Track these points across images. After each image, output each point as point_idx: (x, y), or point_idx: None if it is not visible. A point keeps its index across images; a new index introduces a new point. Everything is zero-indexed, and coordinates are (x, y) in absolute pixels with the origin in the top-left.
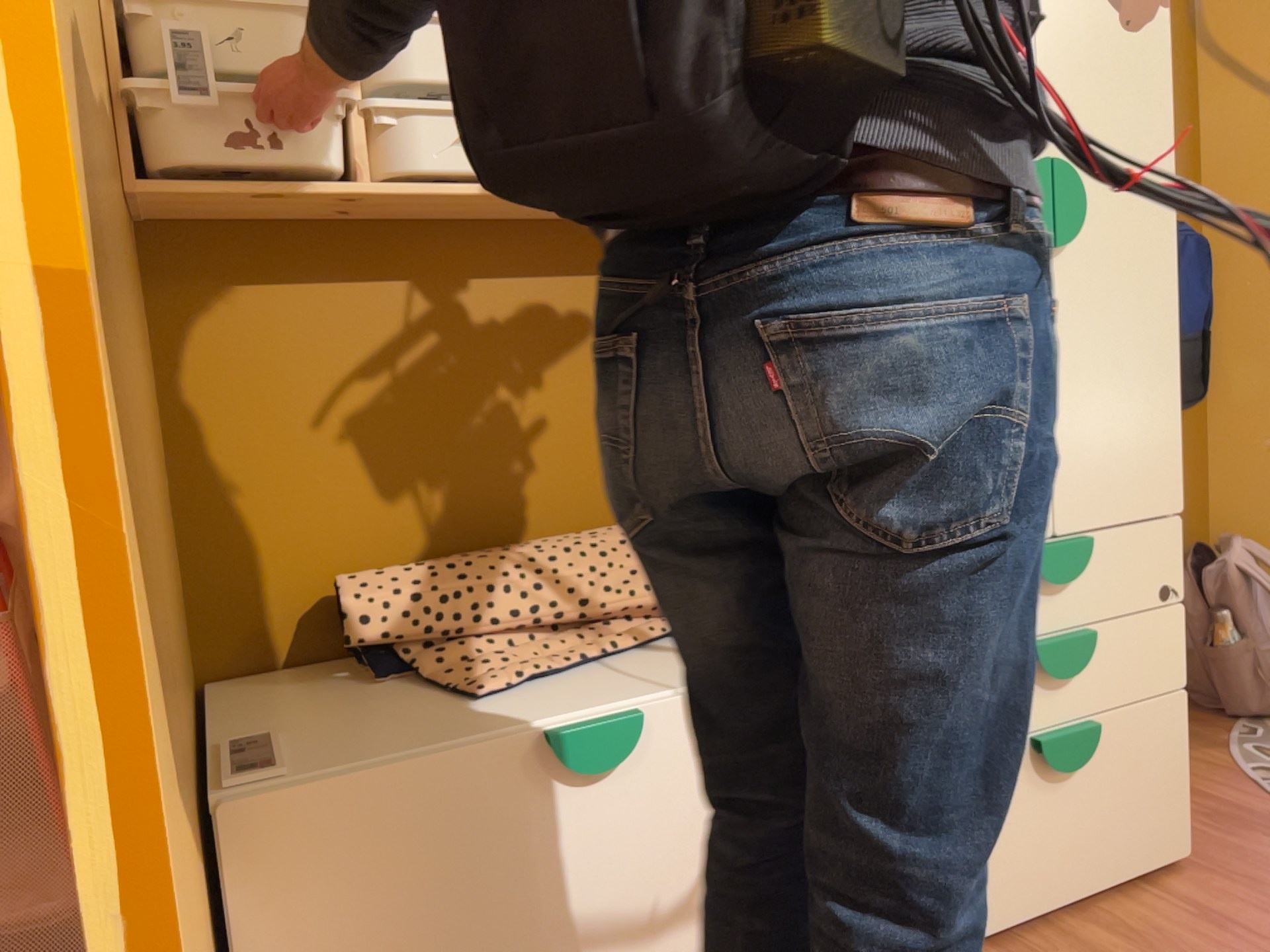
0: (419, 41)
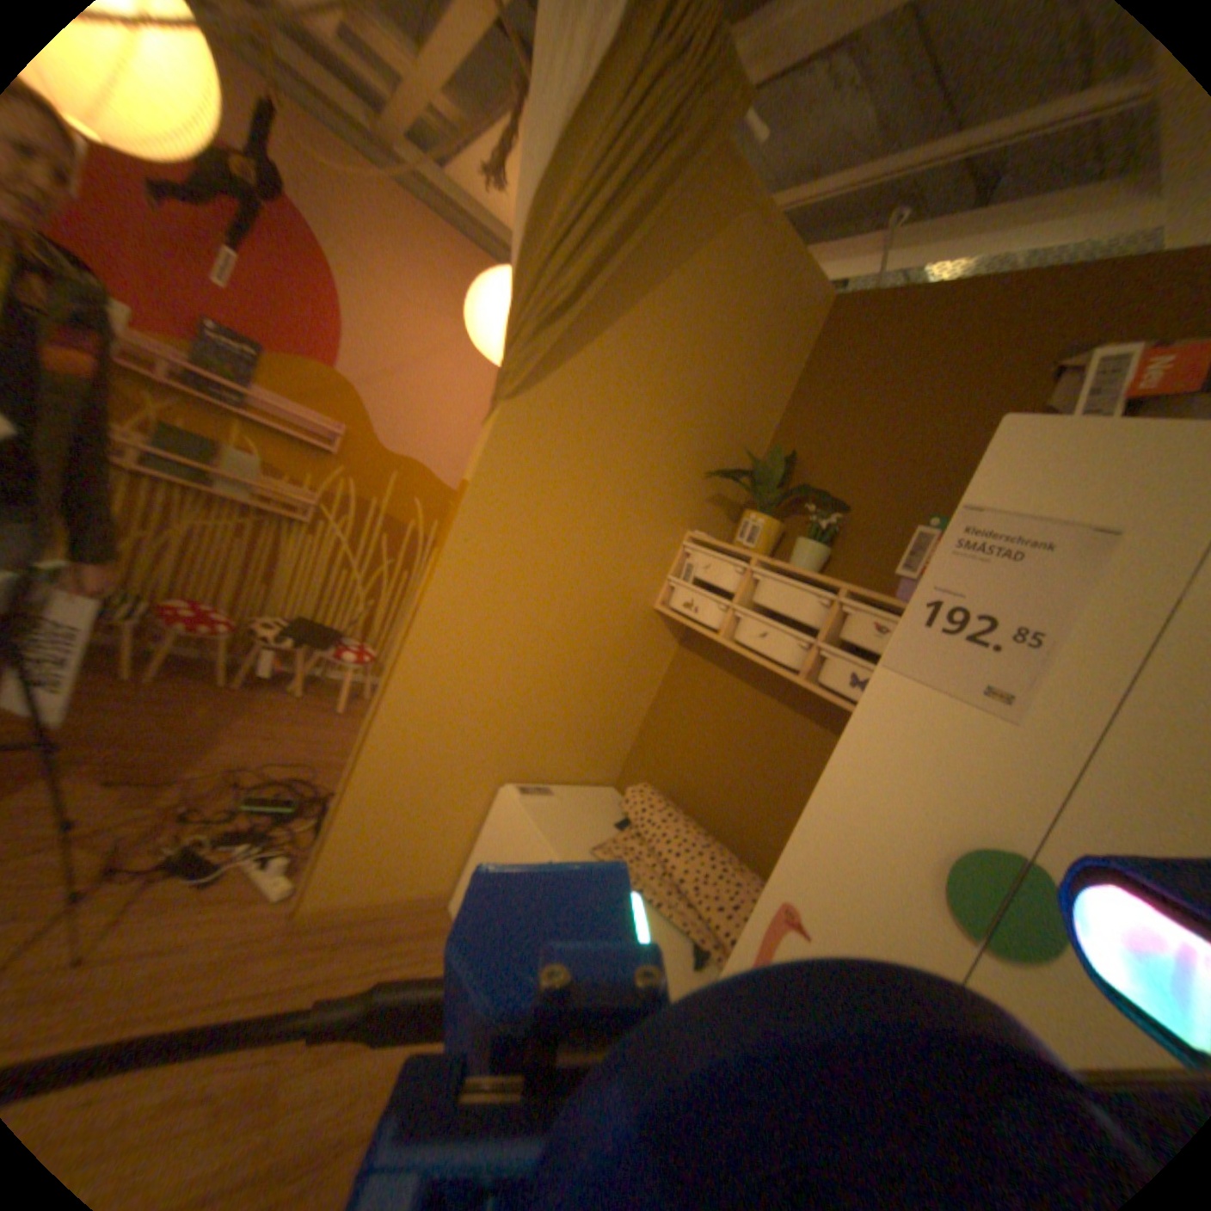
0: (772, 587)
